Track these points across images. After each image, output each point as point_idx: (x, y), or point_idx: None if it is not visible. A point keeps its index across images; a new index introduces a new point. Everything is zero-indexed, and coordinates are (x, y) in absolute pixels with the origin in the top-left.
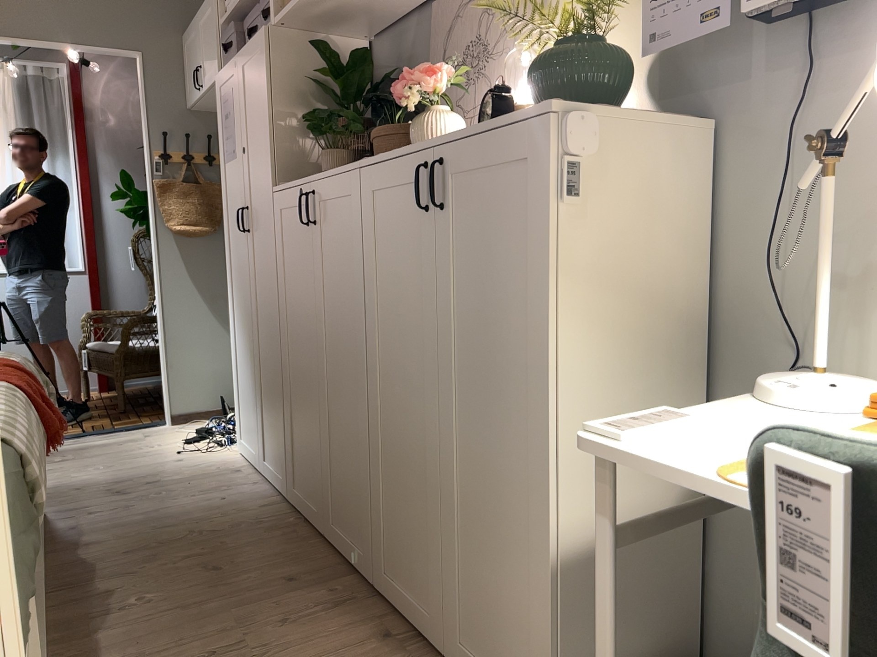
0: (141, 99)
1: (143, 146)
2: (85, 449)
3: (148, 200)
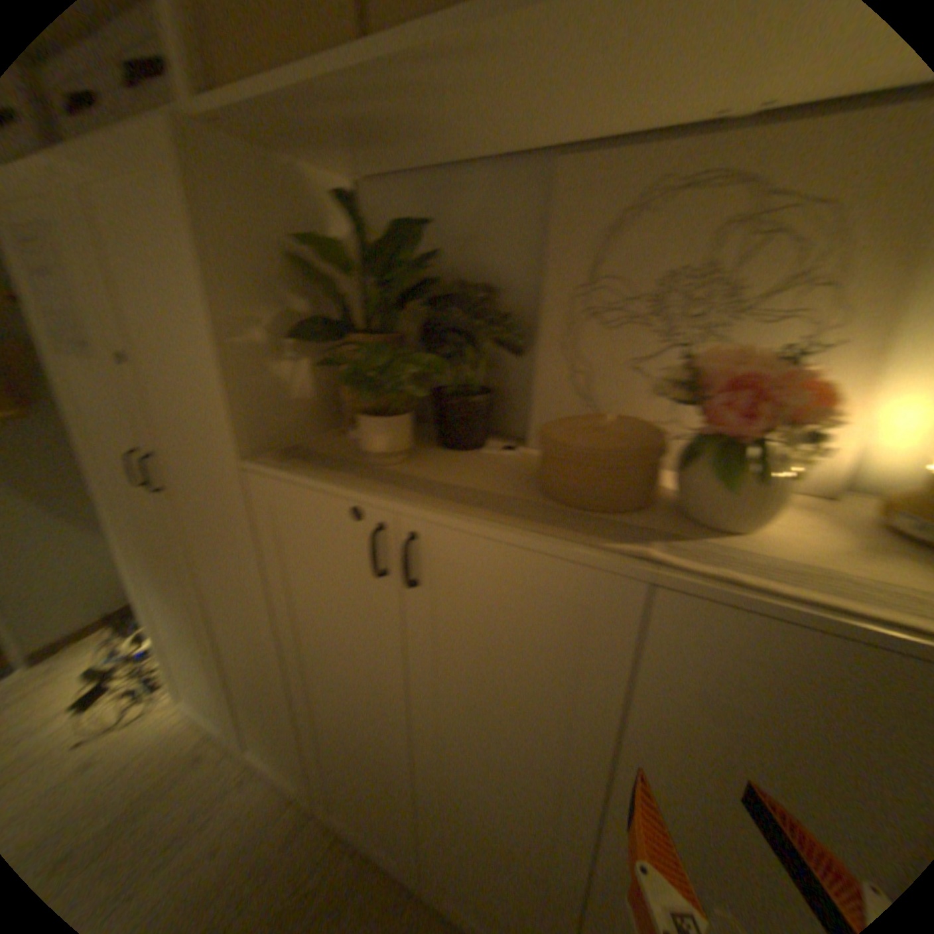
0: None
1: None
2: None
3: None
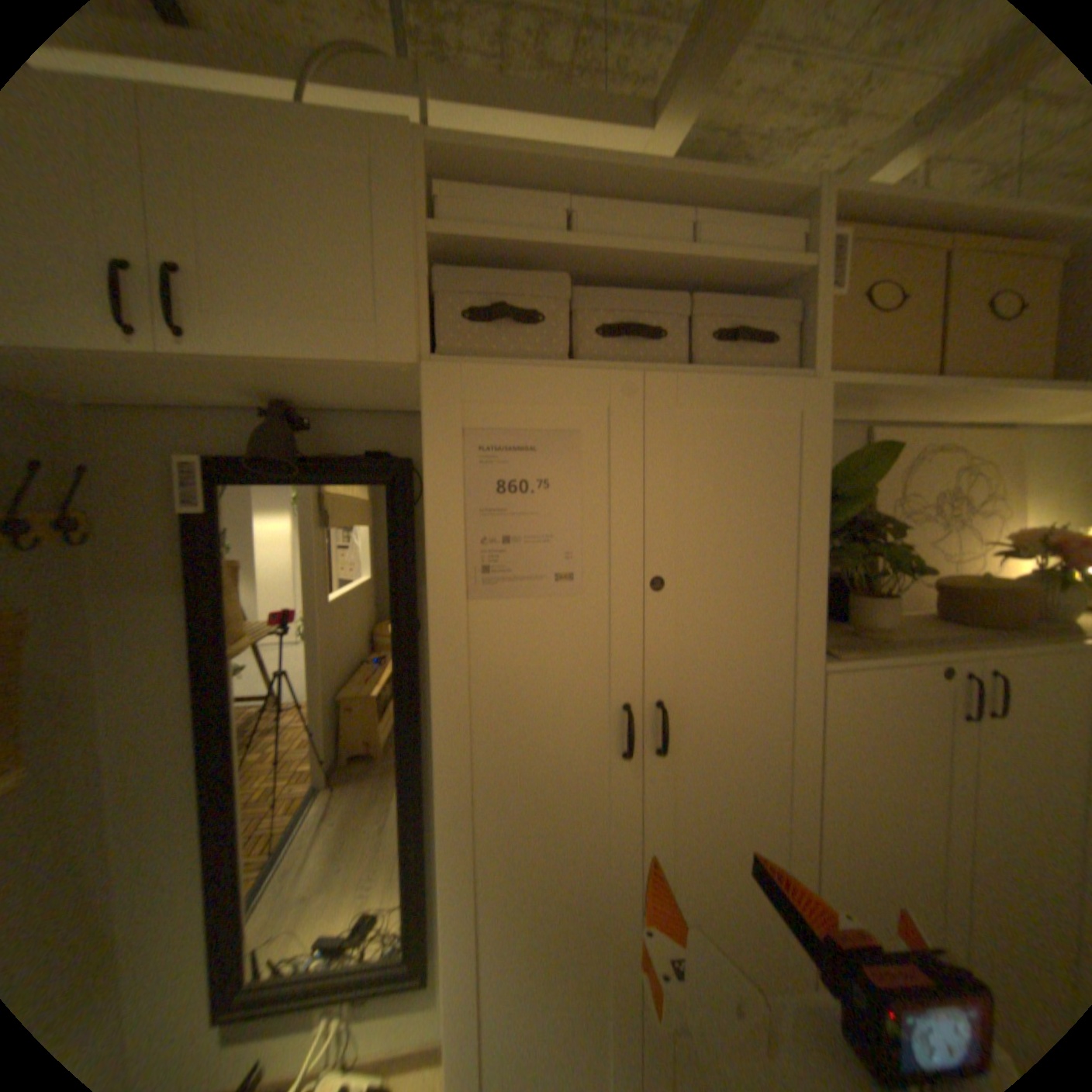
0: None
1: None
2: None
3: None
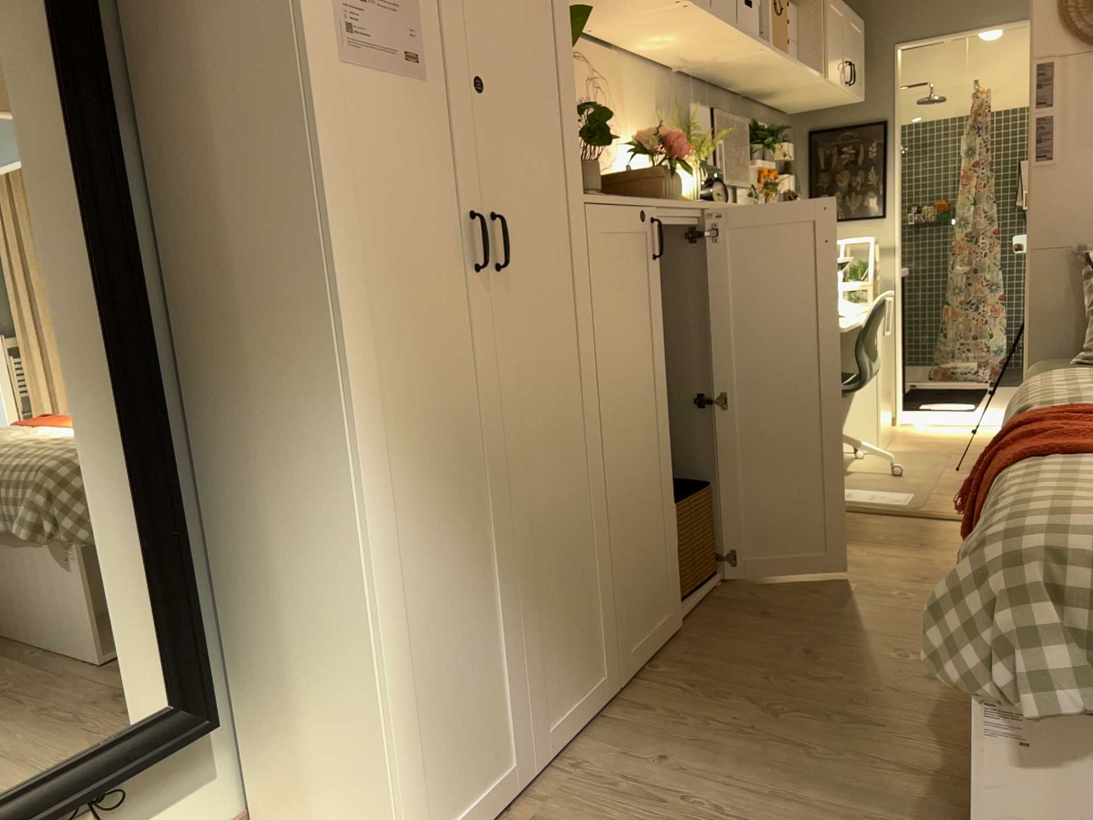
0: None
1: None
2: None
3: None
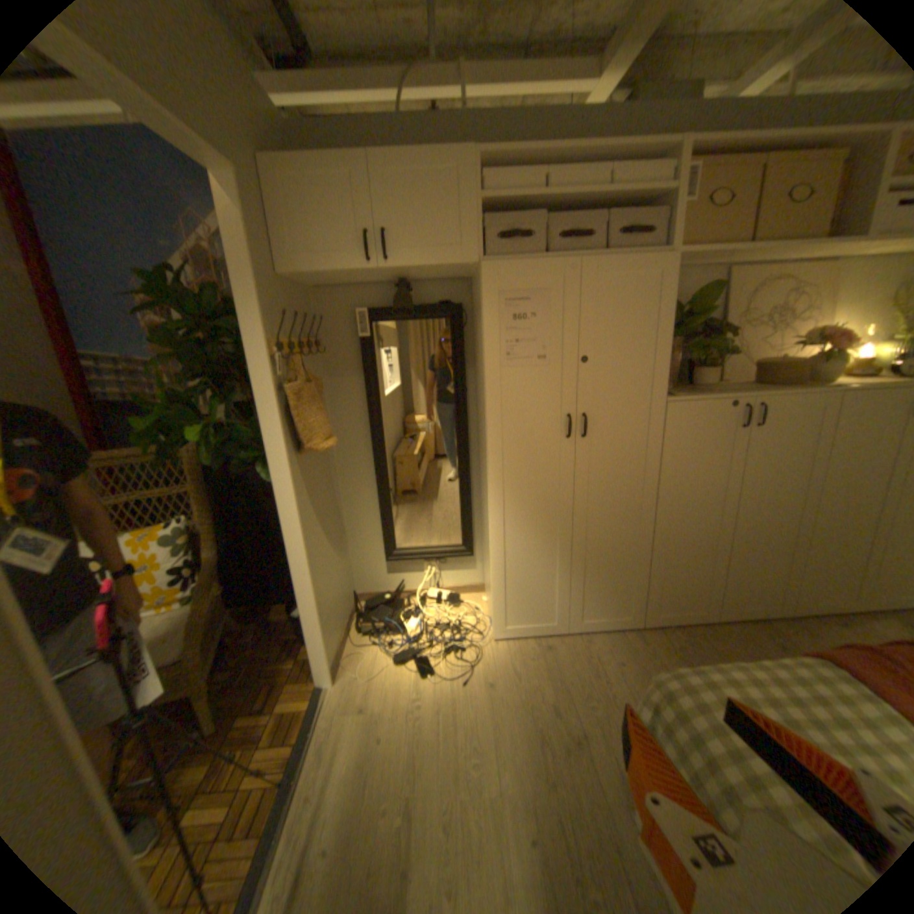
0: (237, 253)
1: (244, 332)
2: (364, 787)
3: (262, 416)
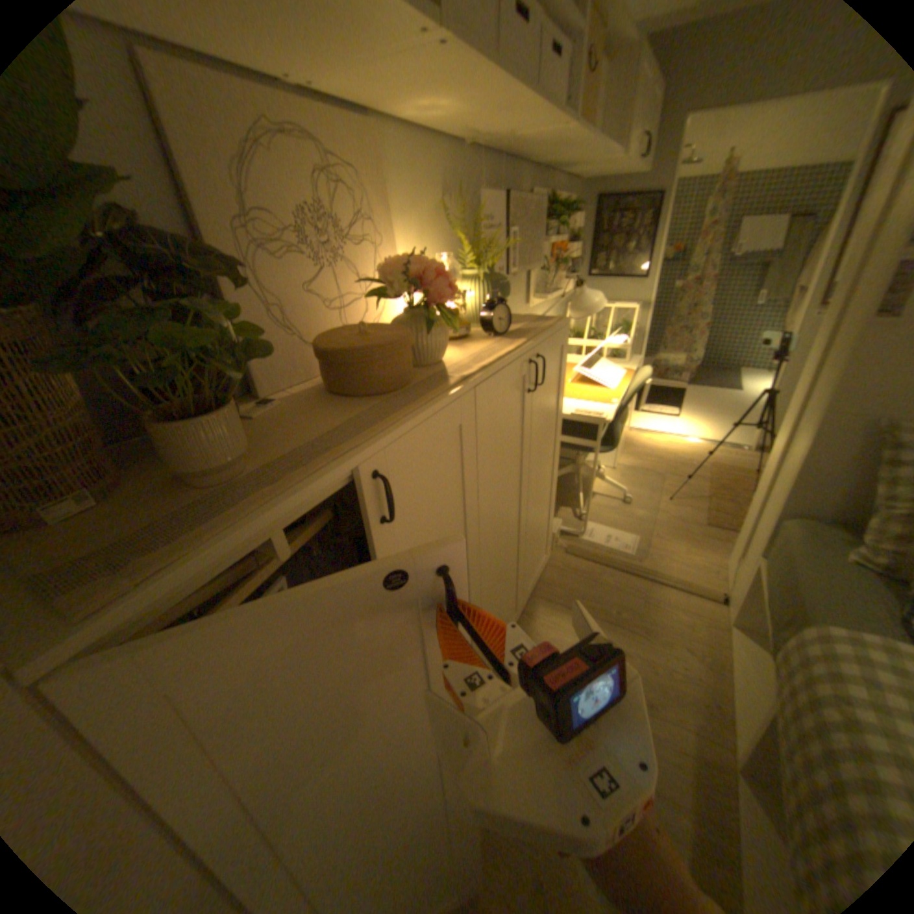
0: None
1: None
2: None
3: None
